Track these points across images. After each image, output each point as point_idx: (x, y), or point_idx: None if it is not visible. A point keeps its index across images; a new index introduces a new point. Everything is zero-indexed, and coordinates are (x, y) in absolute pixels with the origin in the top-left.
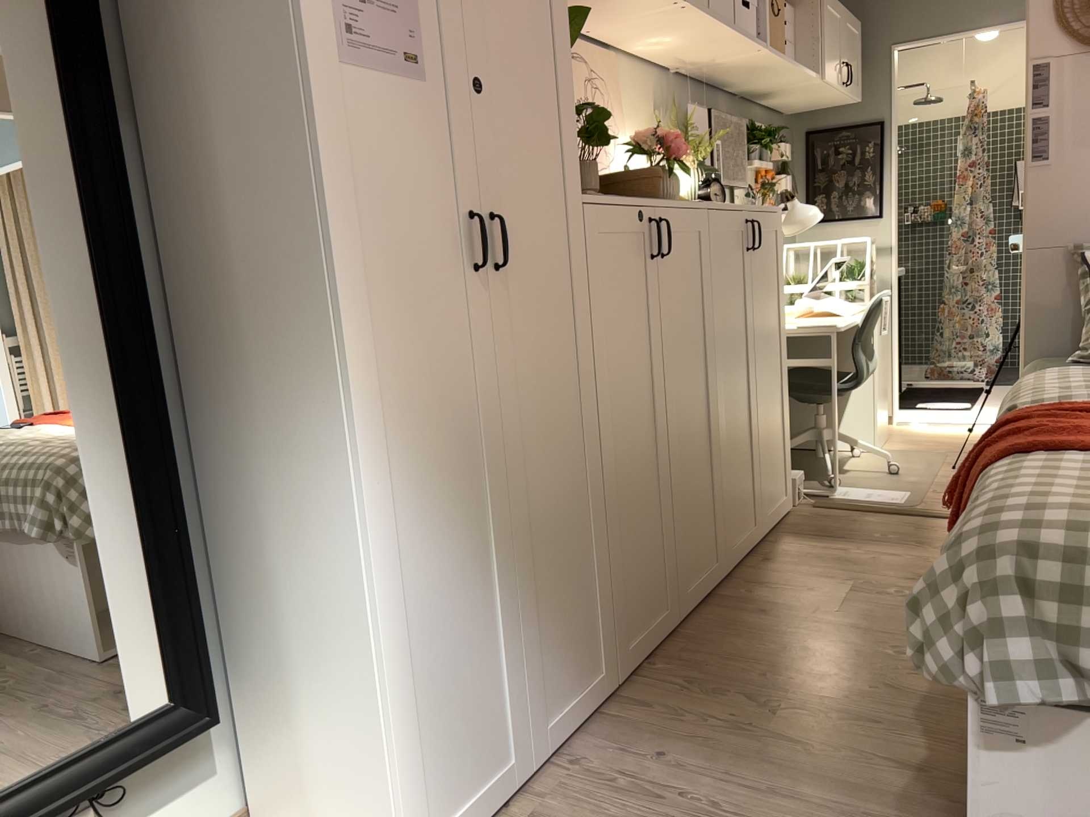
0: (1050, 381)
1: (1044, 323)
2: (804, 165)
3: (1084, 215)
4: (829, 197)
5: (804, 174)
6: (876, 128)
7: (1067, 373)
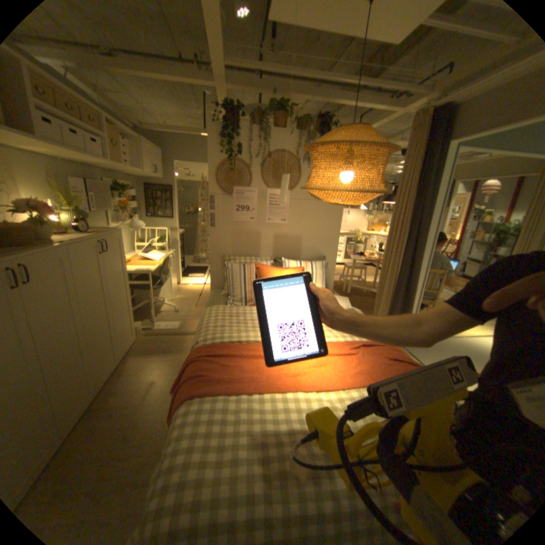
0: (214, 317)
1: (217, 277)
2: (146, 194)
3: (228, 245)
4: (156, 208)
5: (147, 197)
6: (172, 186)
7: (219, 312)
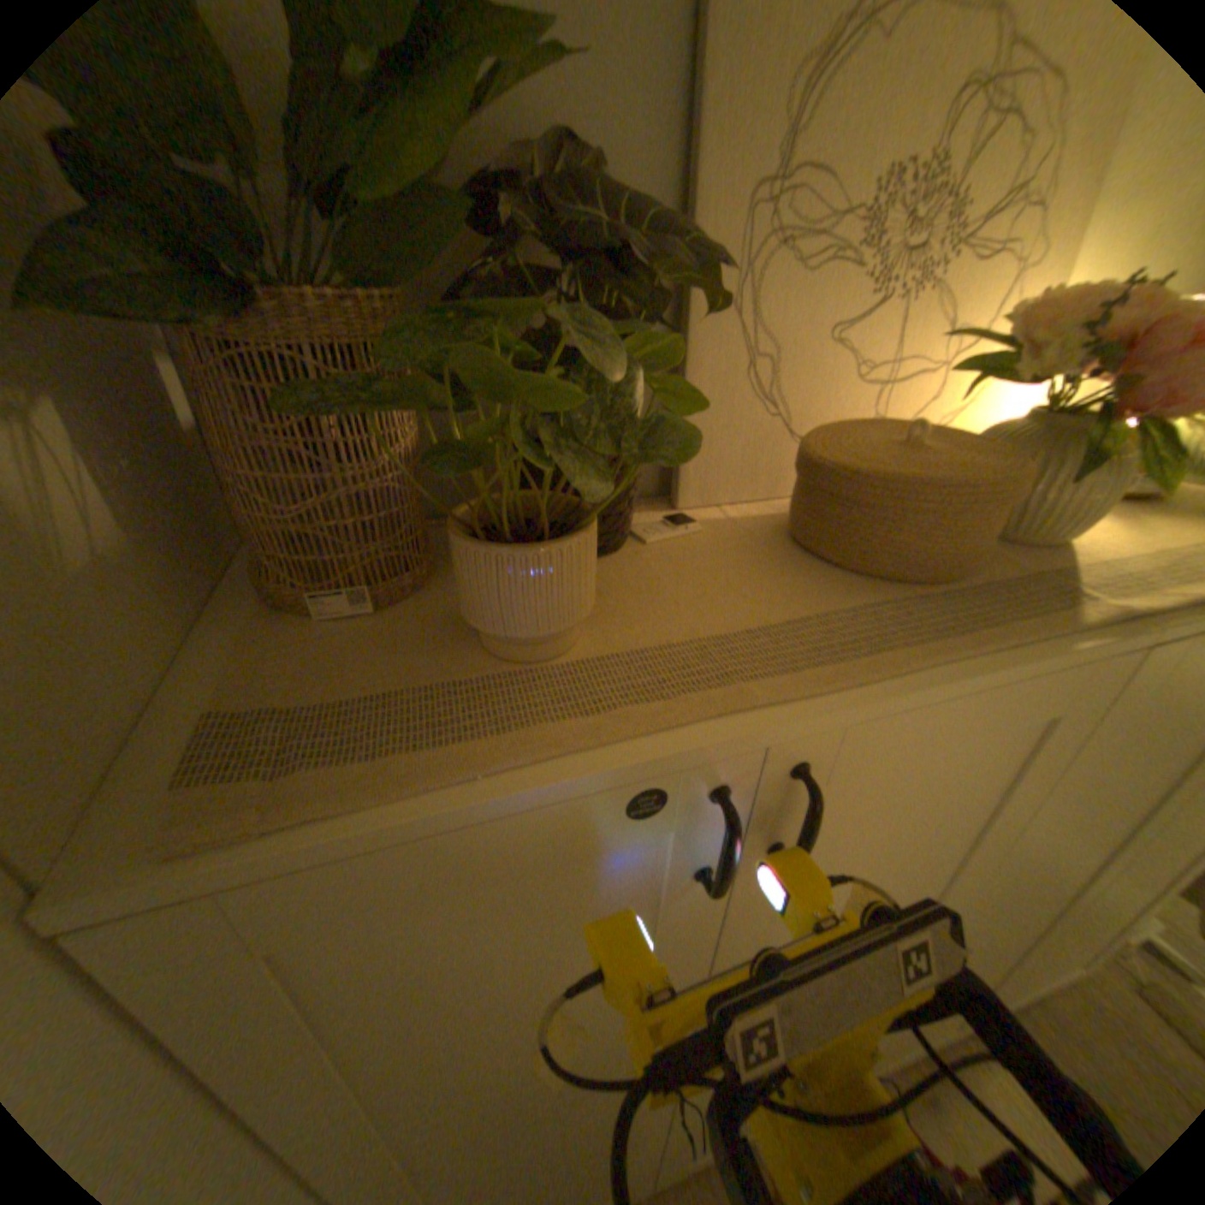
0: None
1: None
2: None
3: None
4: None
5: None
6: None
7: None
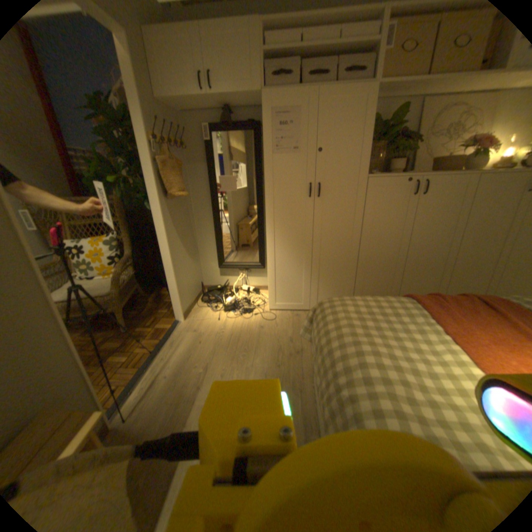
0: None
1: None
2: None
3: None
4: None
5: None
6: None
7: None
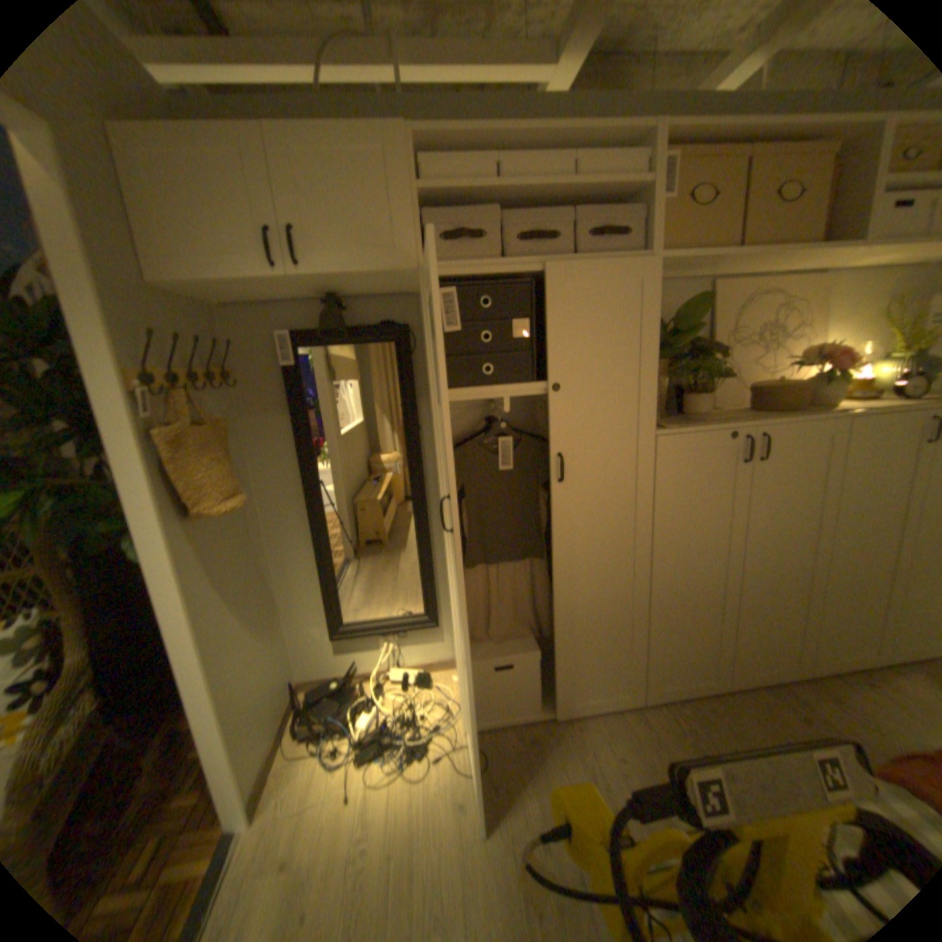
0: None
1: None
2: None
3: None
4: None
5: None
6: None
7: None
